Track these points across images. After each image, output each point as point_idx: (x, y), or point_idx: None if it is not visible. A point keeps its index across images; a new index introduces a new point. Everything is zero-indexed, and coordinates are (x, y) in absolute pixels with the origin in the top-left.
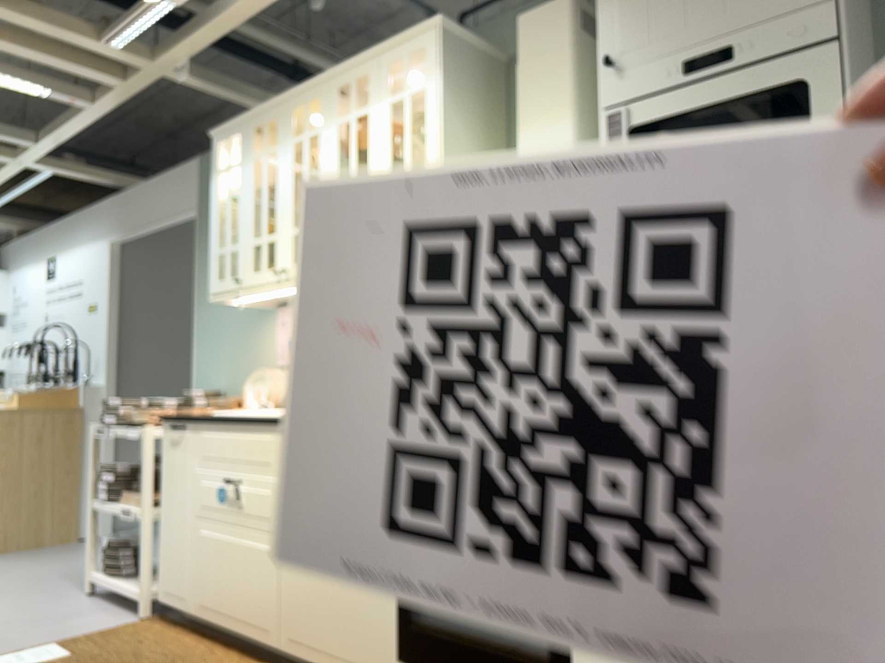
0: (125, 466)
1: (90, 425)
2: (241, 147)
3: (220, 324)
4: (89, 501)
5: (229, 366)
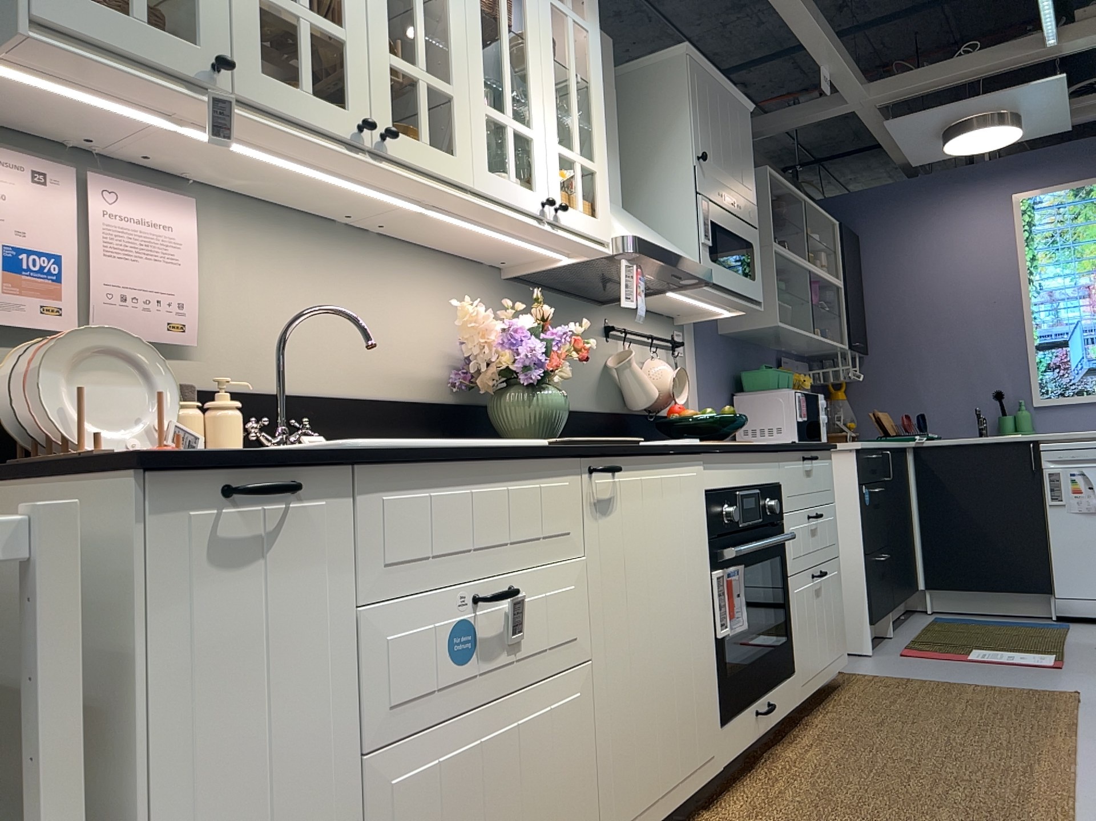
0: None
1: None
2: None
3: None
4: None
5: None
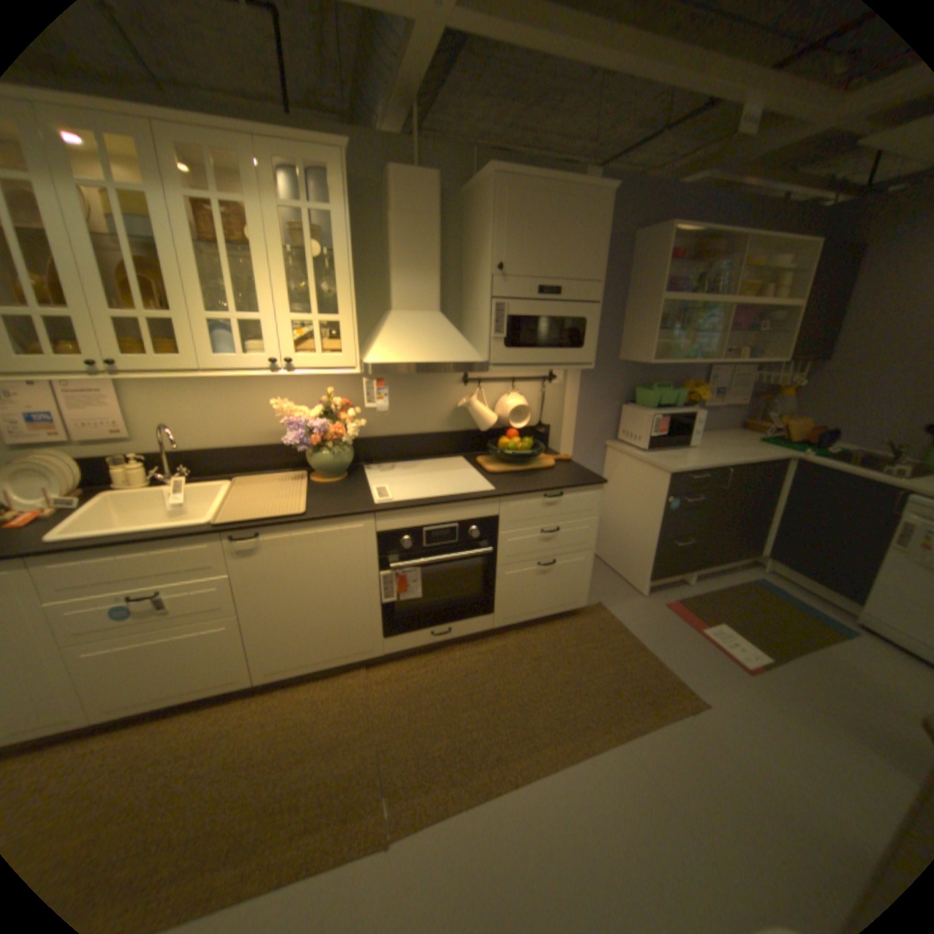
0: None
1: None
2: None
3: None
4: None
5: None
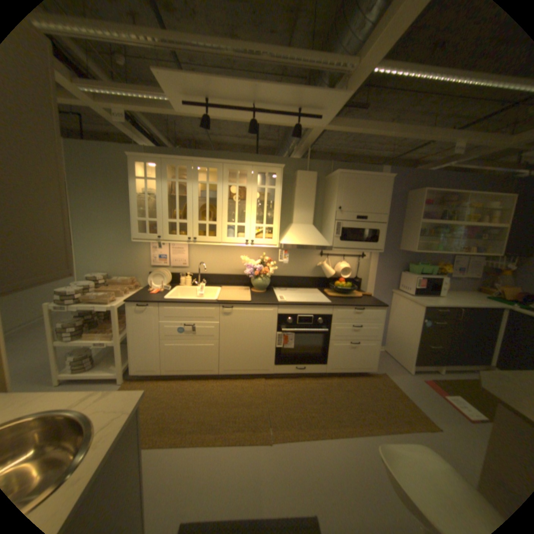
0: (74, 322)
1: (44, 305)
2: (156, 171)
3: (98, 241)
4: (52, 343)
5: (109, 262)
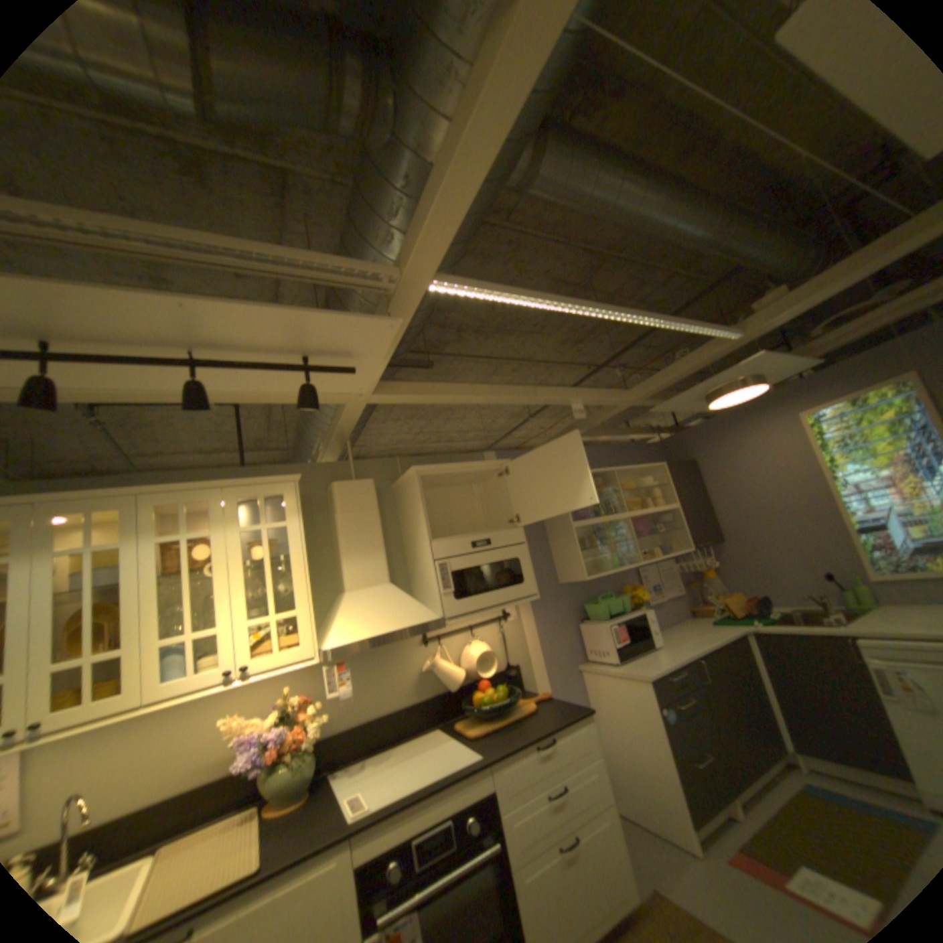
0: None
1: None
2: None
3: None
4: None
5: None
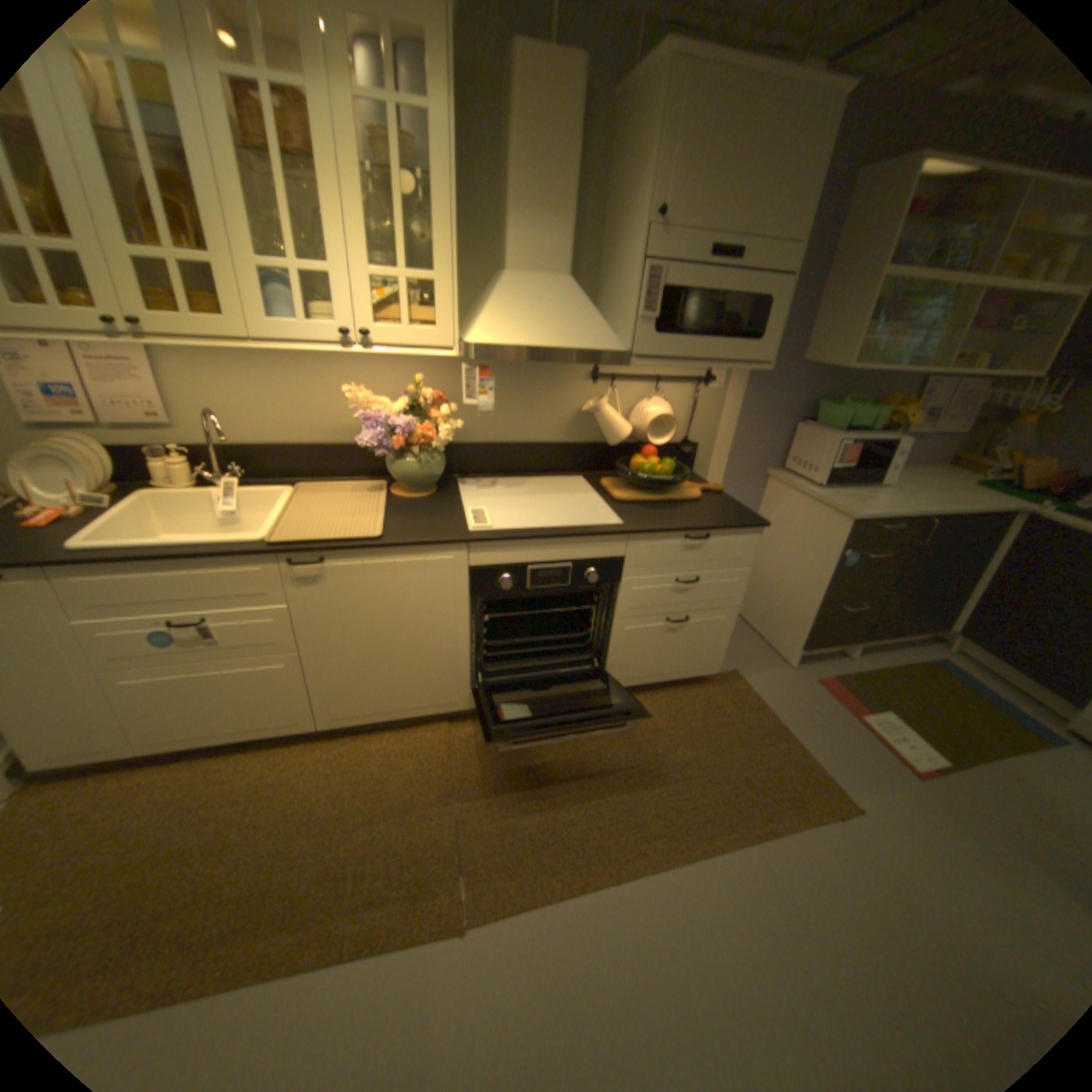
0: None
1: None
2: None
3: None
4: None
5: None
